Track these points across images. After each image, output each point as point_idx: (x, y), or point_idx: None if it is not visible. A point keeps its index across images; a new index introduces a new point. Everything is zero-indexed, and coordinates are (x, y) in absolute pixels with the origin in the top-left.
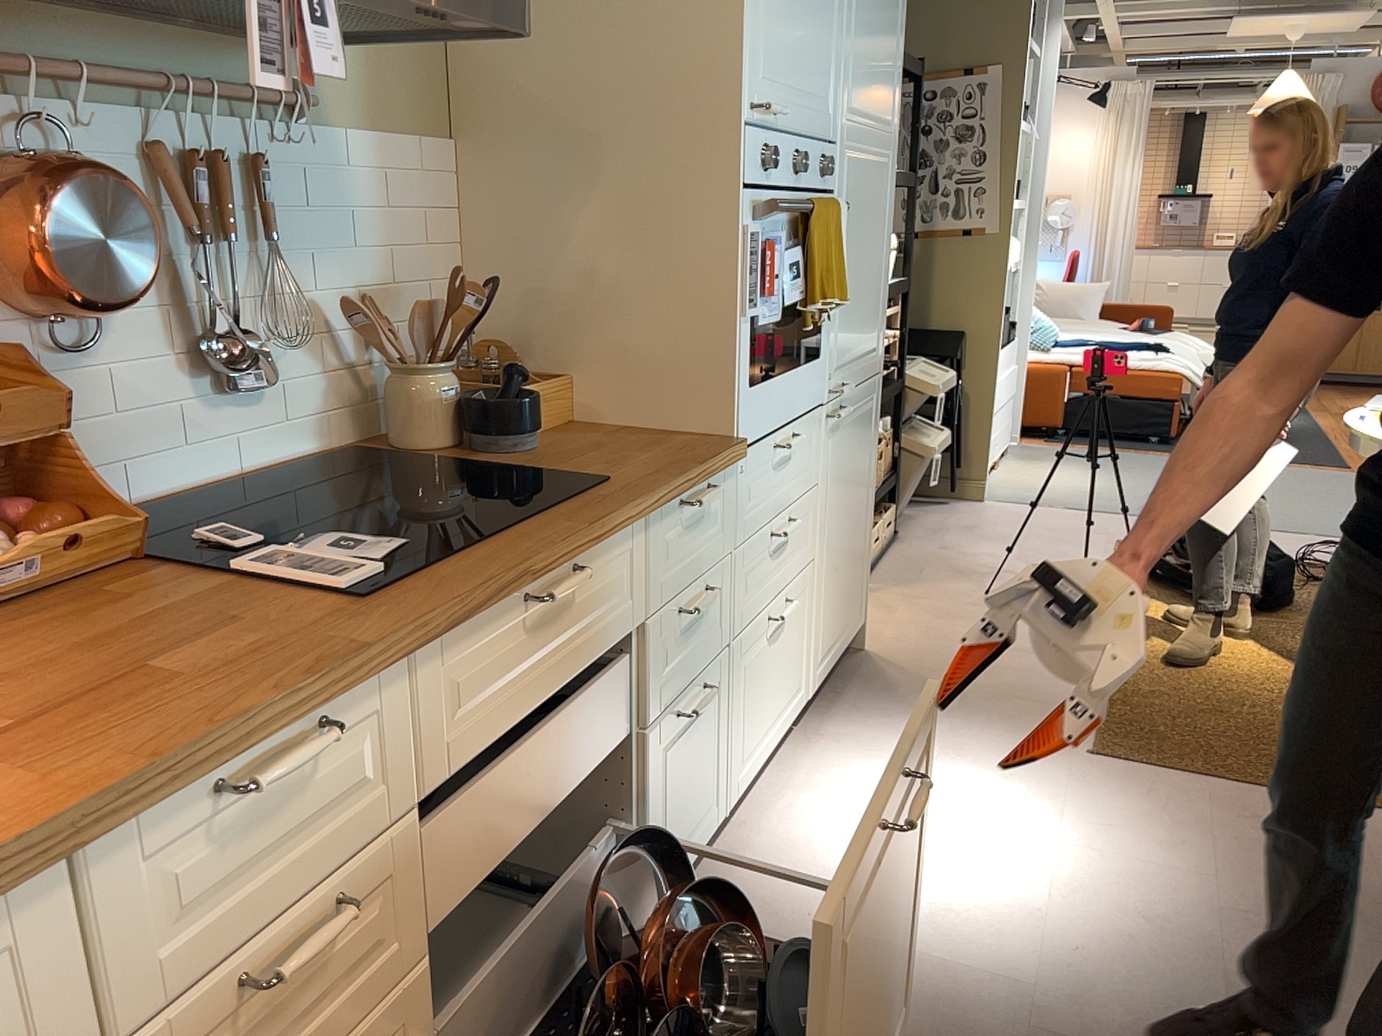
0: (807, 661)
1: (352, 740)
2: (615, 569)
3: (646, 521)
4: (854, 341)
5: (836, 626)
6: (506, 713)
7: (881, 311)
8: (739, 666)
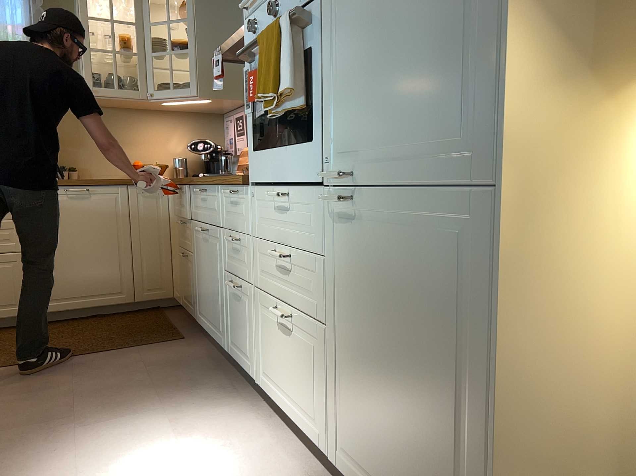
0: (326, 417)
1: (187, 196)
2: (214, 199)
3: (220, 190)
4: (379, 128)
5: (375, 463)
6: (199, 216)
7: (486, 79)
8: (260, 309)
